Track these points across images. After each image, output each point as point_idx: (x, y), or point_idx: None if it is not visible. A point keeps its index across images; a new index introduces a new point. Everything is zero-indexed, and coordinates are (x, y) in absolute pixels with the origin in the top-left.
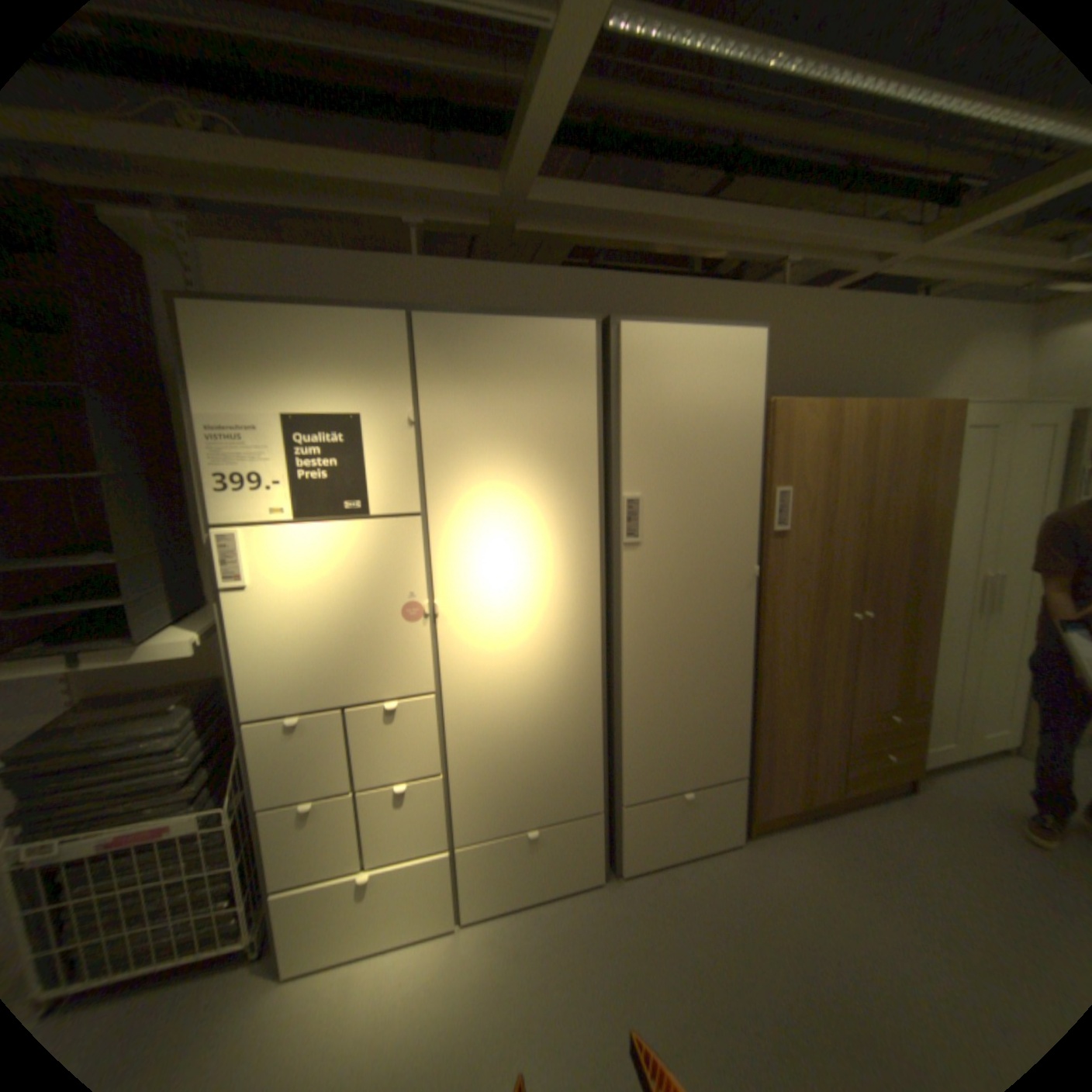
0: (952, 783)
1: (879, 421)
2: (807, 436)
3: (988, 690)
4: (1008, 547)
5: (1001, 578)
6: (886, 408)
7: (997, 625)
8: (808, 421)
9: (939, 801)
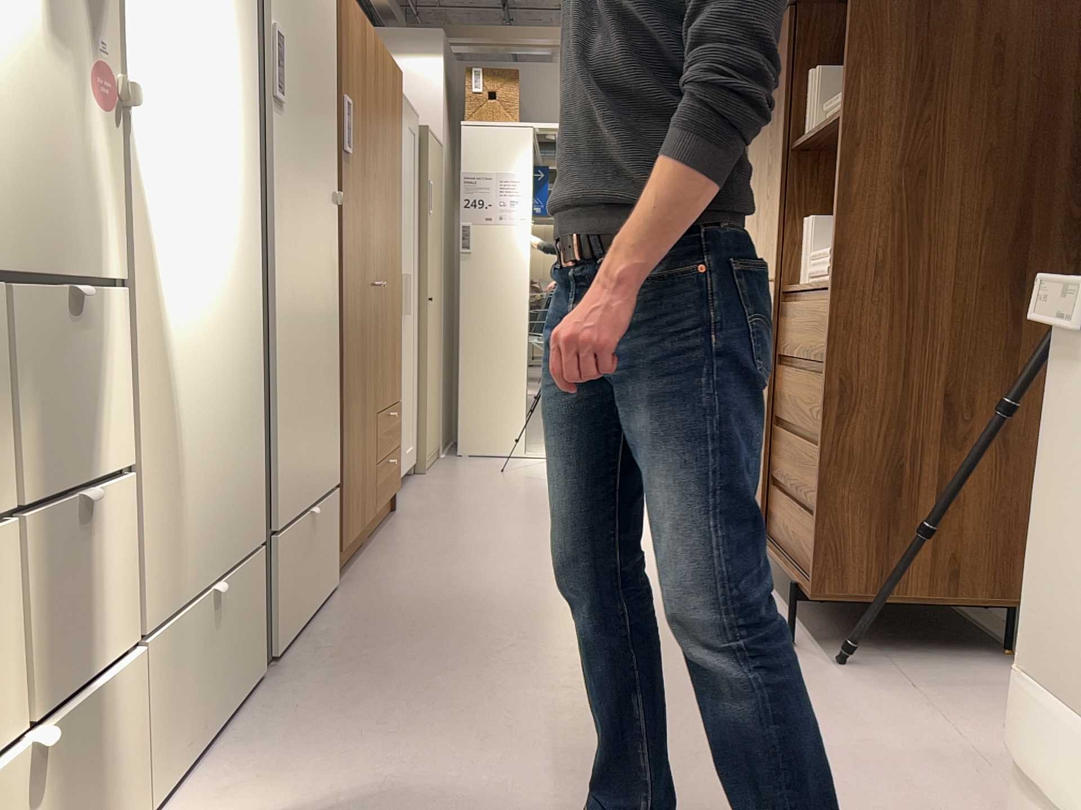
0: (402, 498)
1: (377, 60)
2: (353, 43)
3: (405, 398)
4: (406, 246)
5: (407, 276)
6: (379, 48)
7: (406, 328)
8: (353, 25)
9: (410, 509)
